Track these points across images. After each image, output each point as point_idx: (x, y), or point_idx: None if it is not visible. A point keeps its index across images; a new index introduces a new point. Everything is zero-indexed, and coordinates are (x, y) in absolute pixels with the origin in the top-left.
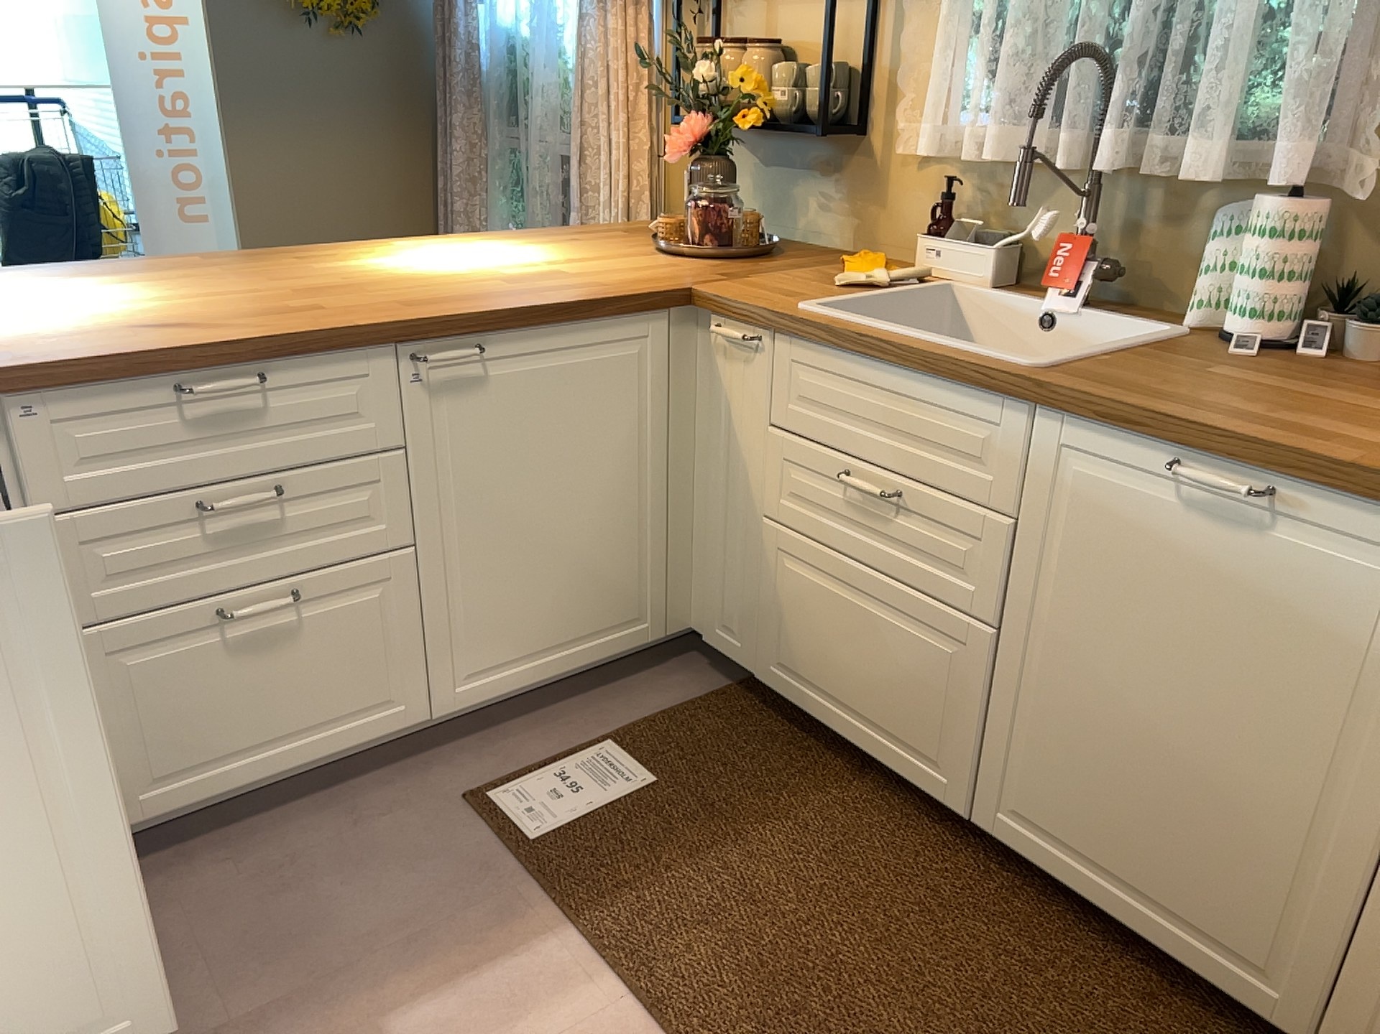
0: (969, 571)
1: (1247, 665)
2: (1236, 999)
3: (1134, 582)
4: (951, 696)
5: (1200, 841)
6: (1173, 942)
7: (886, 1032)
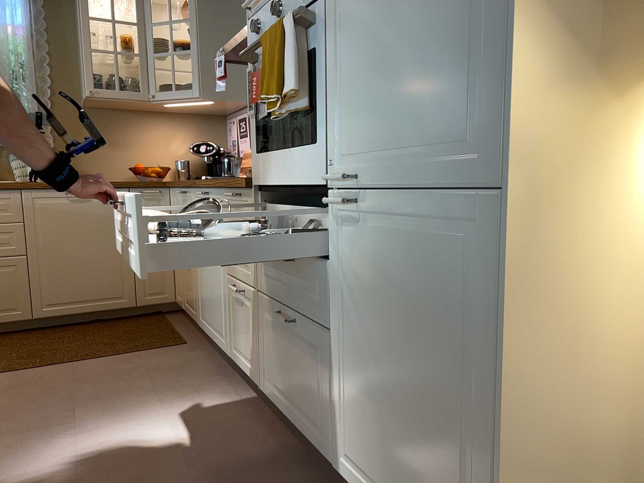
0: (11, 243)
1: (96, 230)
2: (119, 308)
3: (64, 224)
4: (15, 284)
5: (99, 276)
6: (101, 306)
7: (66, 347)
